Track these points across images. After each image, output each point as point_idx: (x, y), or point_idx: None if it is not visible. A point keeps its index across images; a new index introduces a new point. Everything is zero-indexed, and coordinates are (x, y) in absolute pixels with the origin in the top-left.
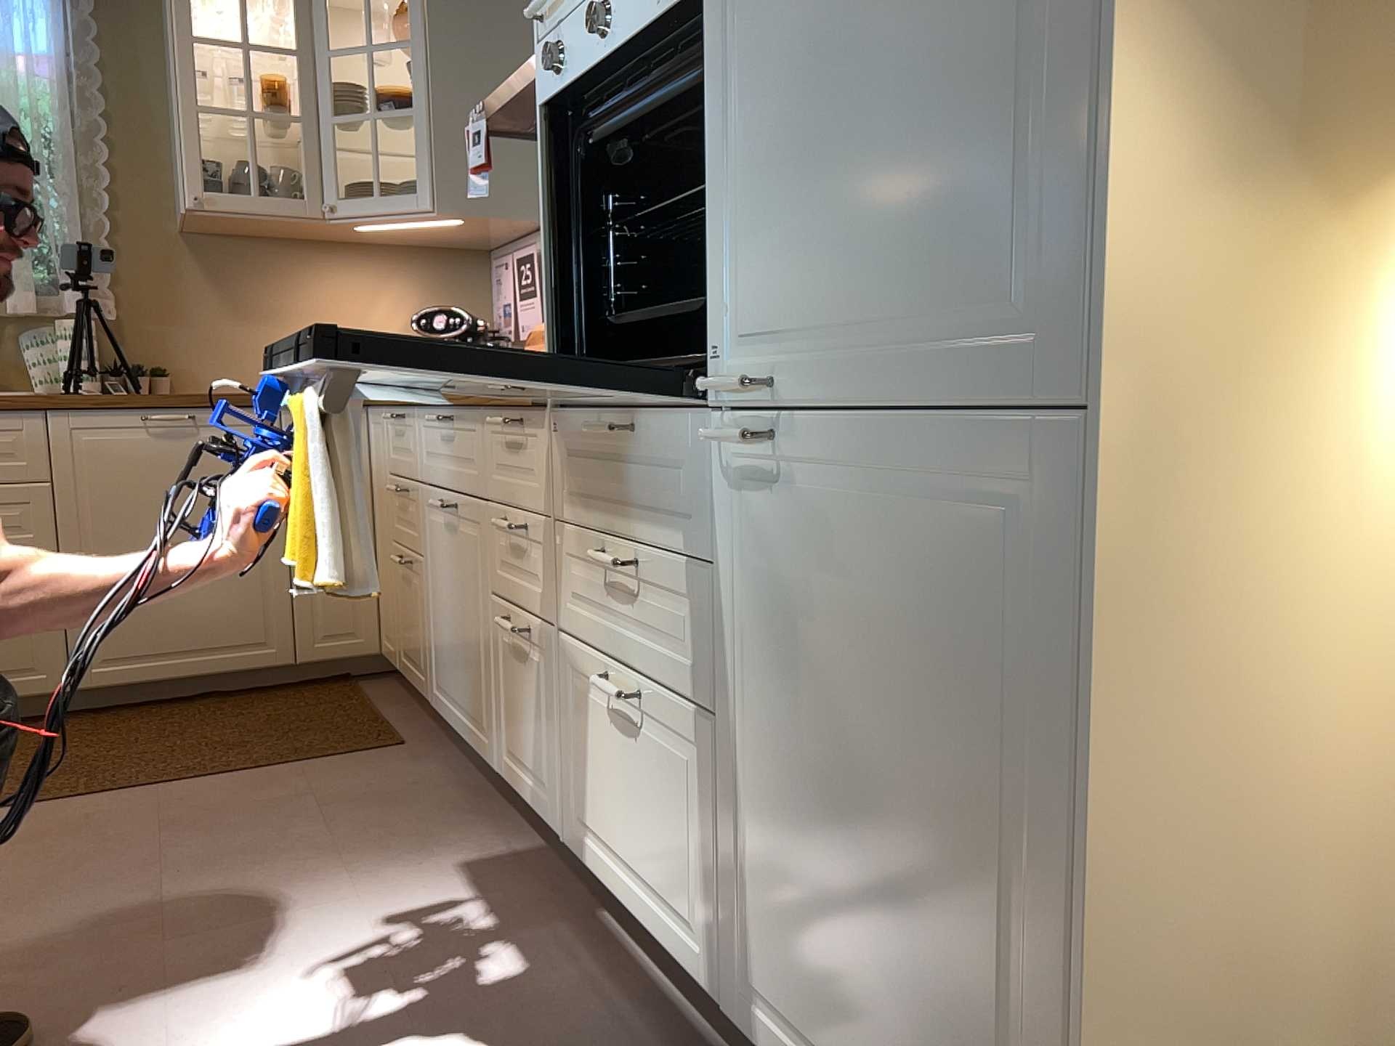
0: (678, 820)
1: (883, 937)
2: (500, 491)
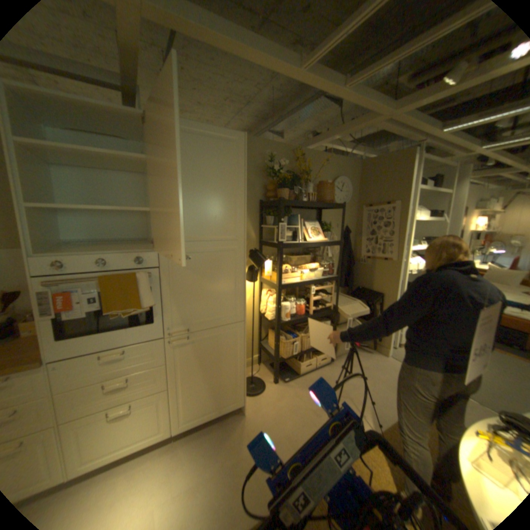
0: (147, 419)
1: (212, 389)
2: None
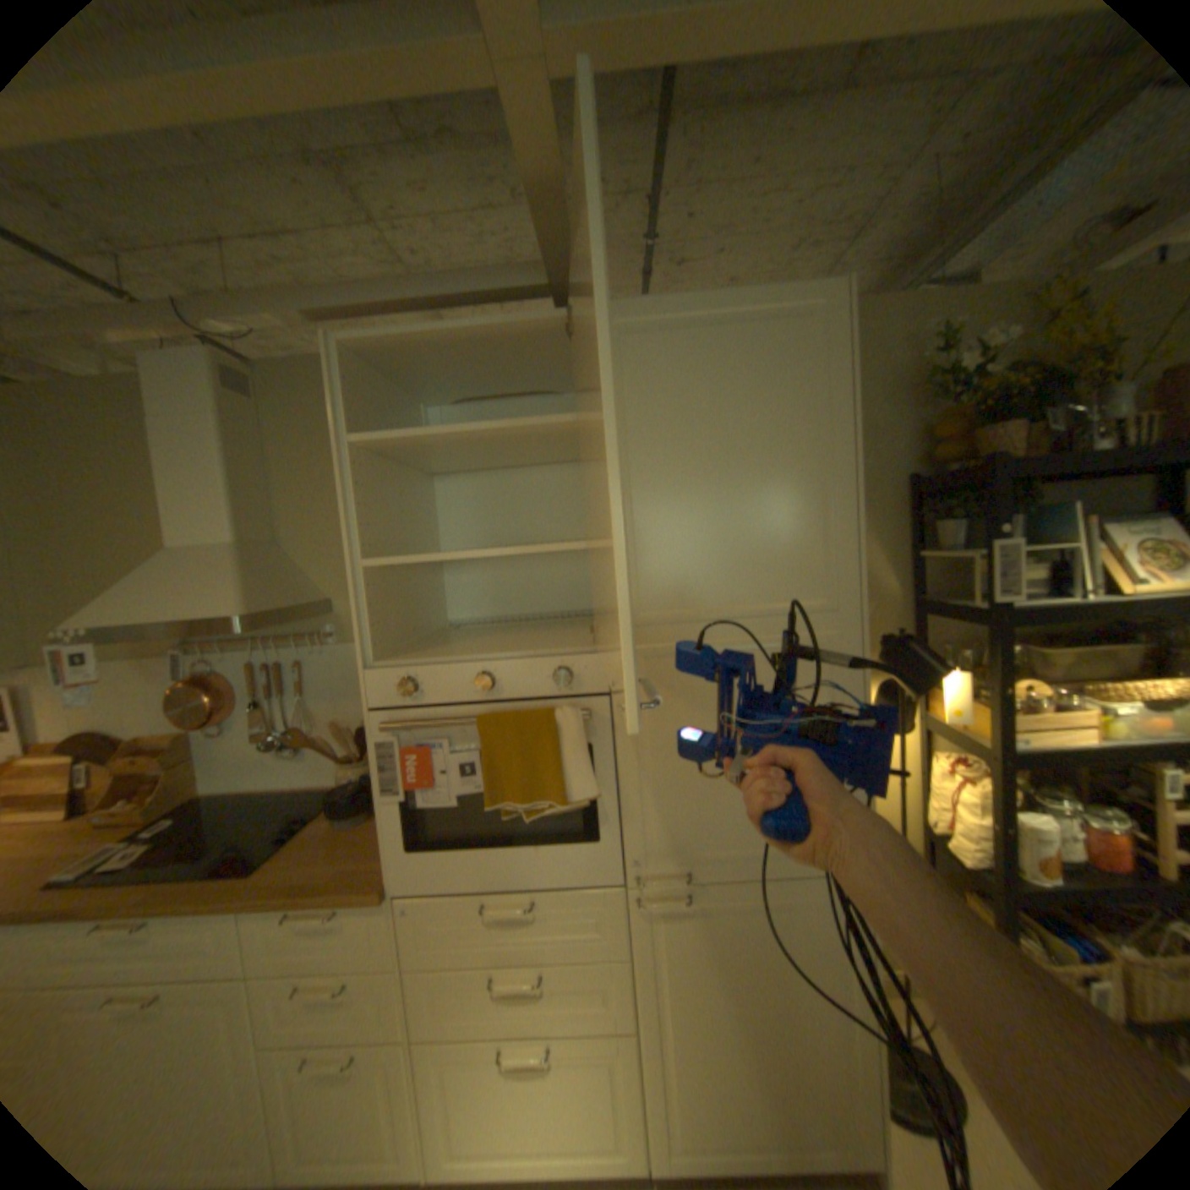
0: (589, 1099)
1: (769, 1076)
2: (280, 969)
